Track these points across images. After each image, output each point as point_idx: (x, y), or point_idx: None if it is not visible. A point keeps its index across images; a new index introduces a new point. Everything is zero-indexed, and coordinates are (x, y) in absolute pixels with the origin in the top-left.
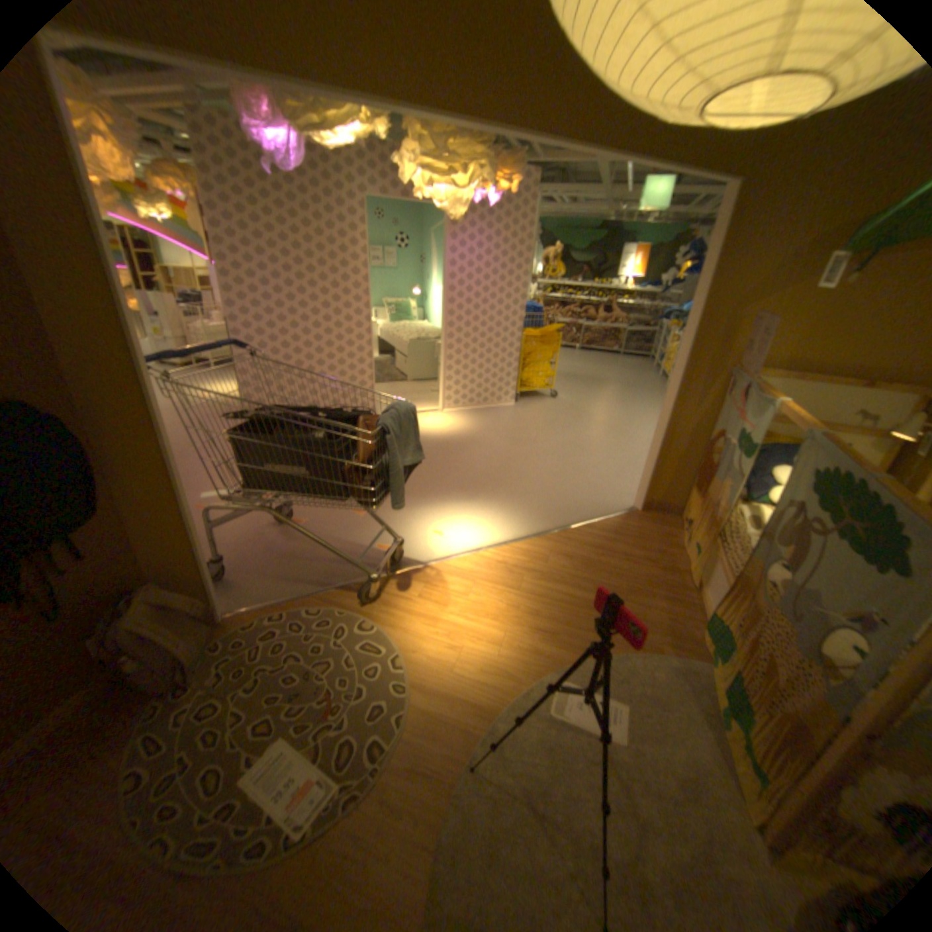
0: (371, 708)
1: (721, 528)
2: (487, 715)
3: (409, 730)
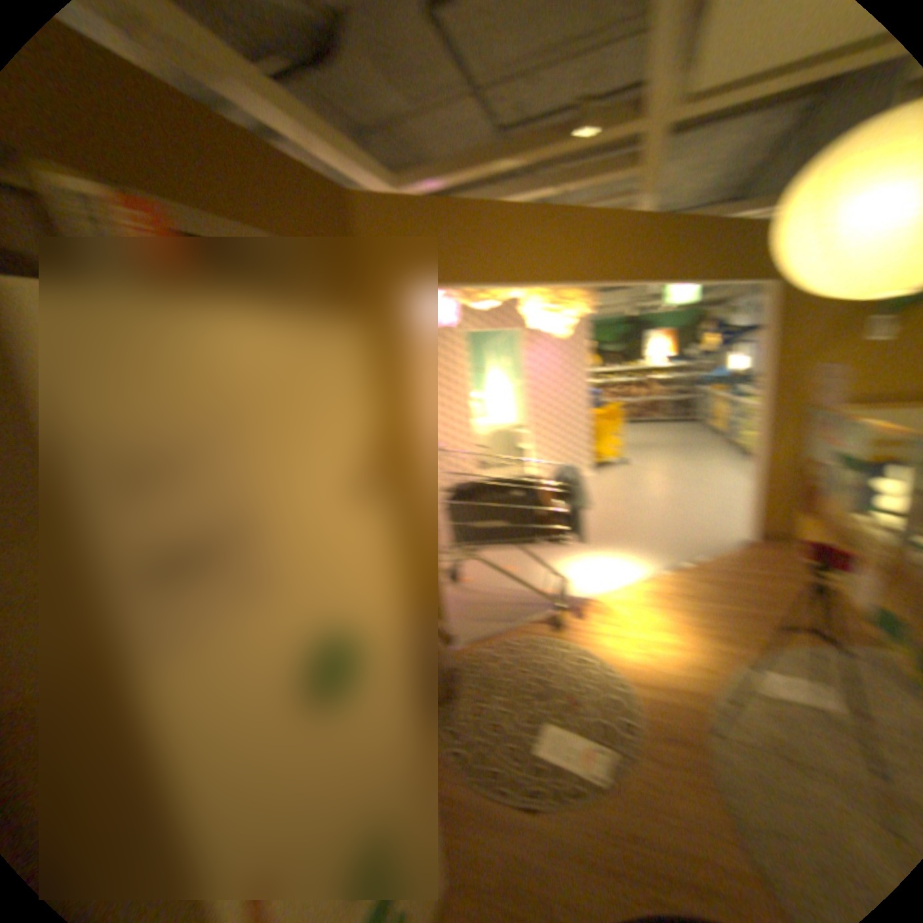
0: (609, 702)
1: (850, 535)
2: (707, 700)
3: (648, 714)
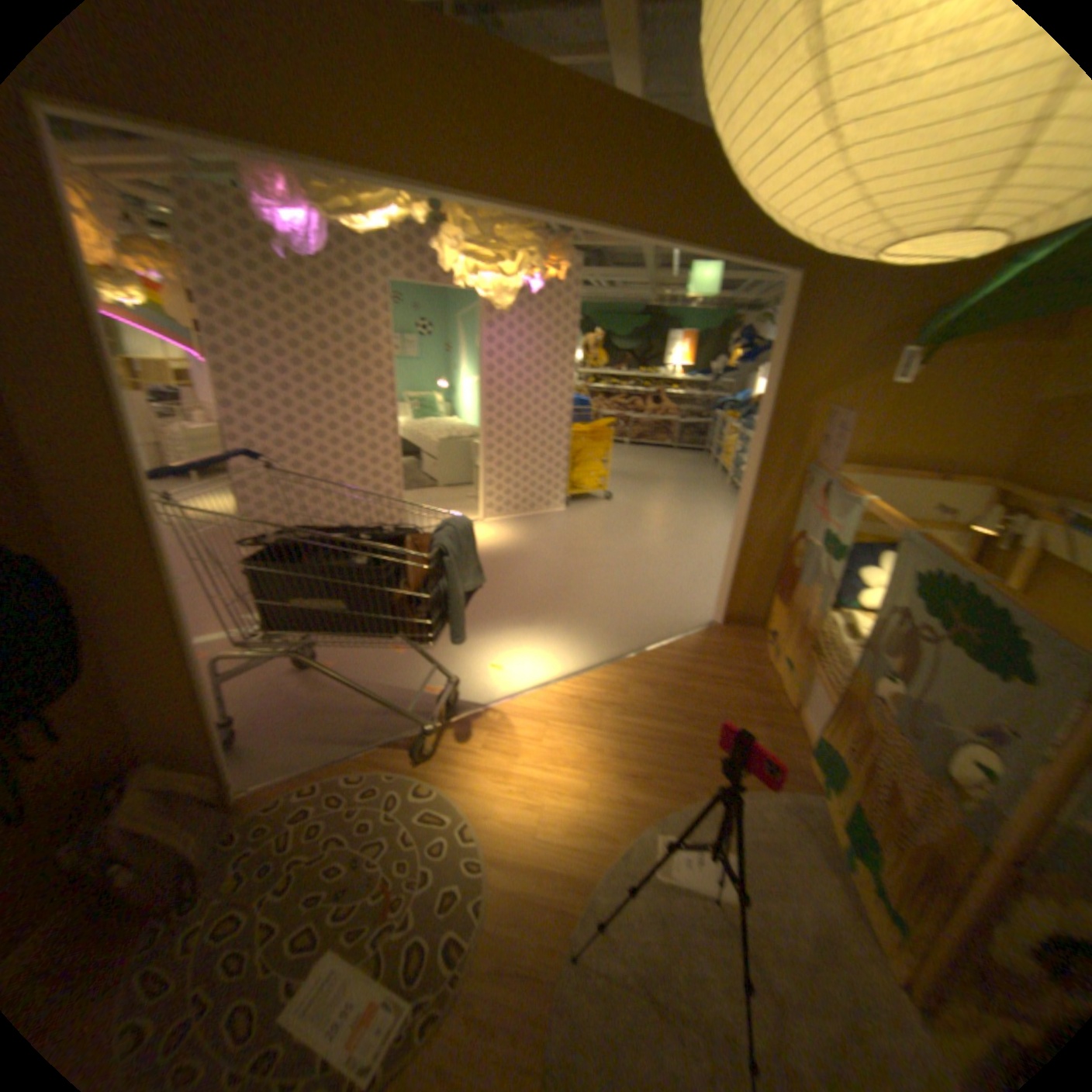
0: (440, 896)
1: (815, 639)
2: (581, 888)
3: (490, 918)
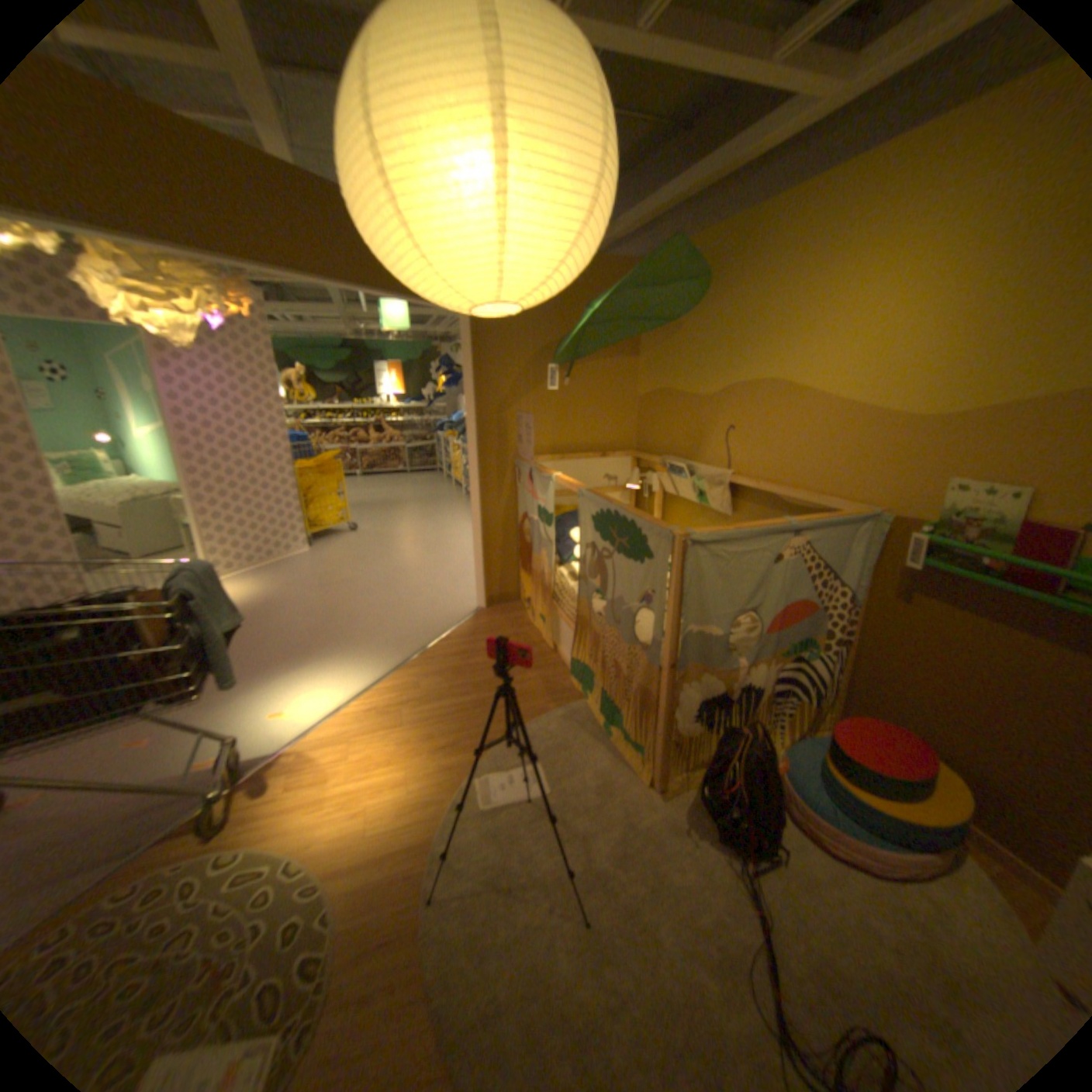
0: (282, 932)
1: (552, 590)
2: (422, 850)
3: (342, 919)
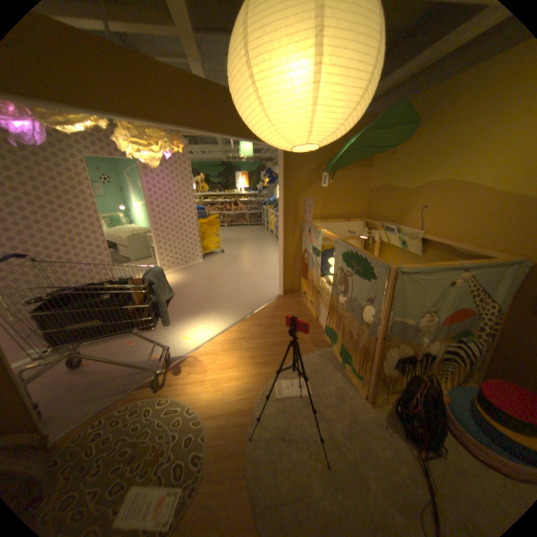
0: (184, 440)
1: (317, 289)
2: (247, 412)
3: (210, 439)
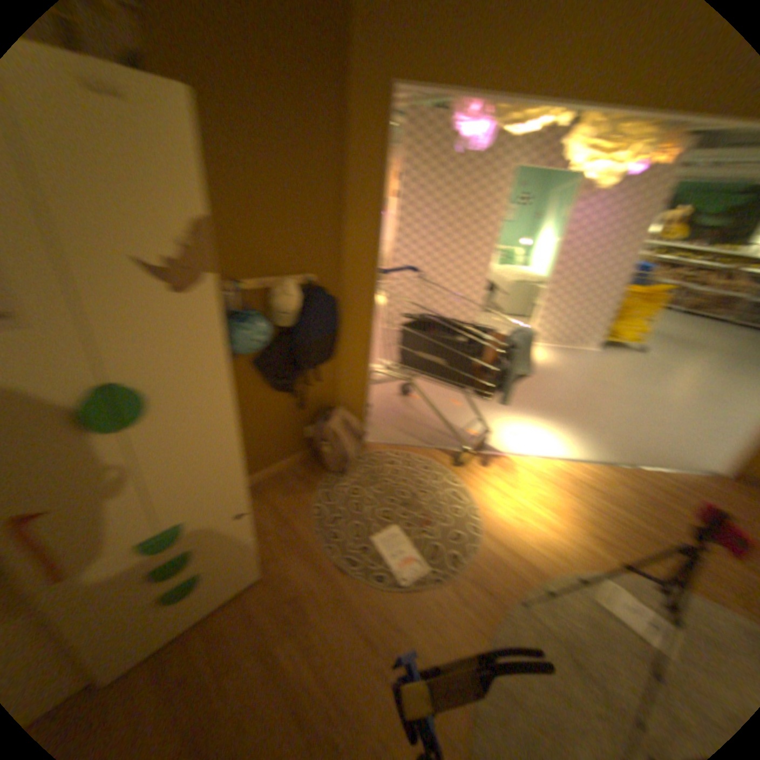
0: (456, 534)
1: None
2: (543, 578)
3: (481, 559)
